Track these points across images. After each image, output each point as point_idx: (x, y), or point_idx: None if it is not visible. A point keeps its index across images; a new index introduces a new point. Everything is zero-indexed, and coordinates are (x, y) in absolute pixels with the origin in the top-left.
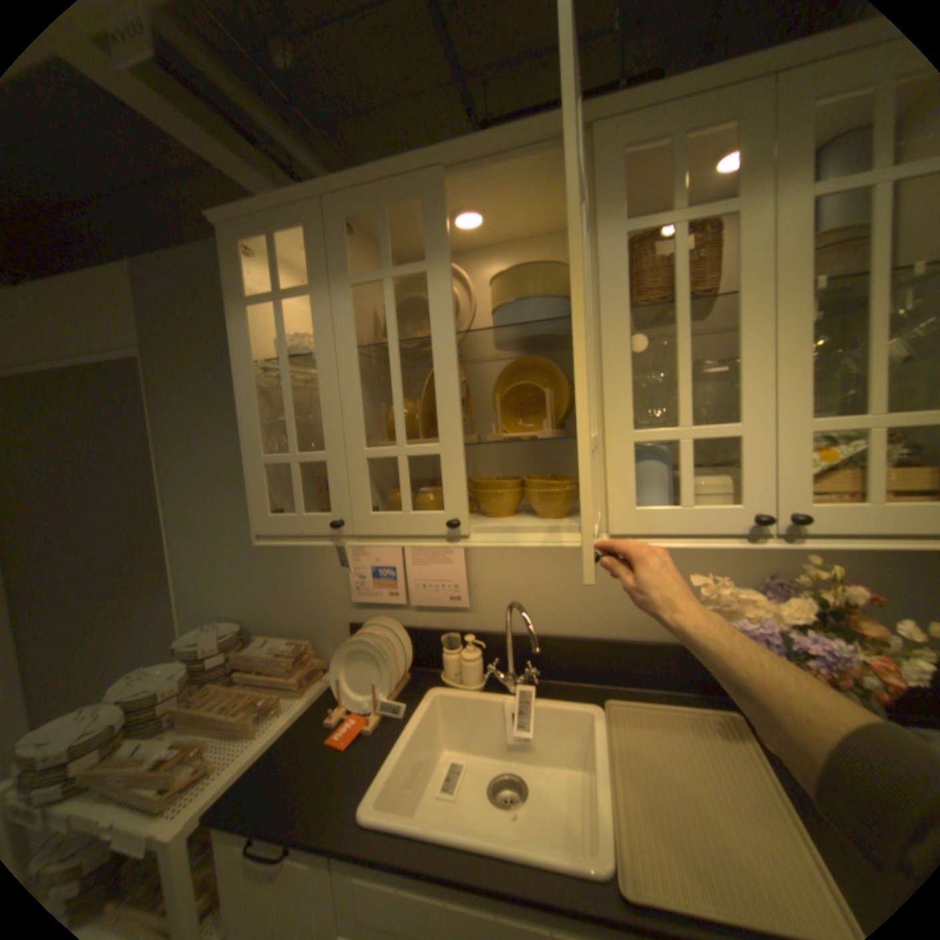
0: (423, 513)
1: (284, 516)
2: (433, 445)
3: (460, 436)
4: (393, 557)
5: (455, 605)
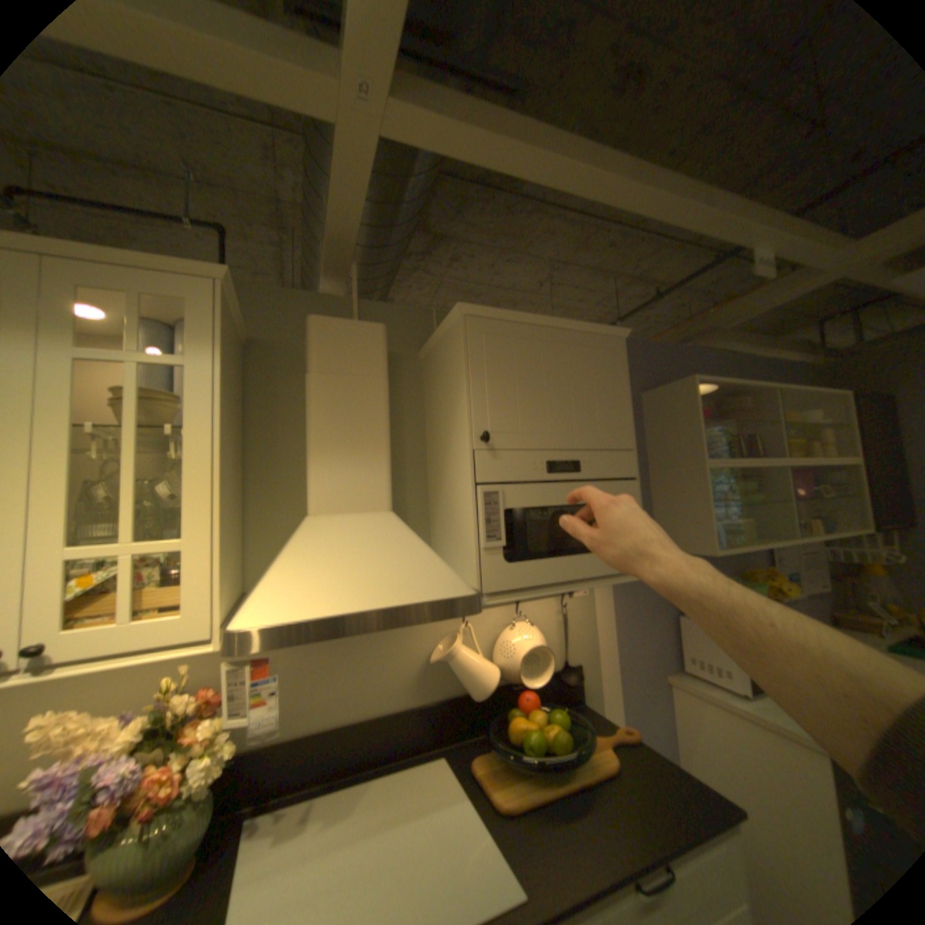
0: None
1: None
2: None
3: None
4: None
5: None
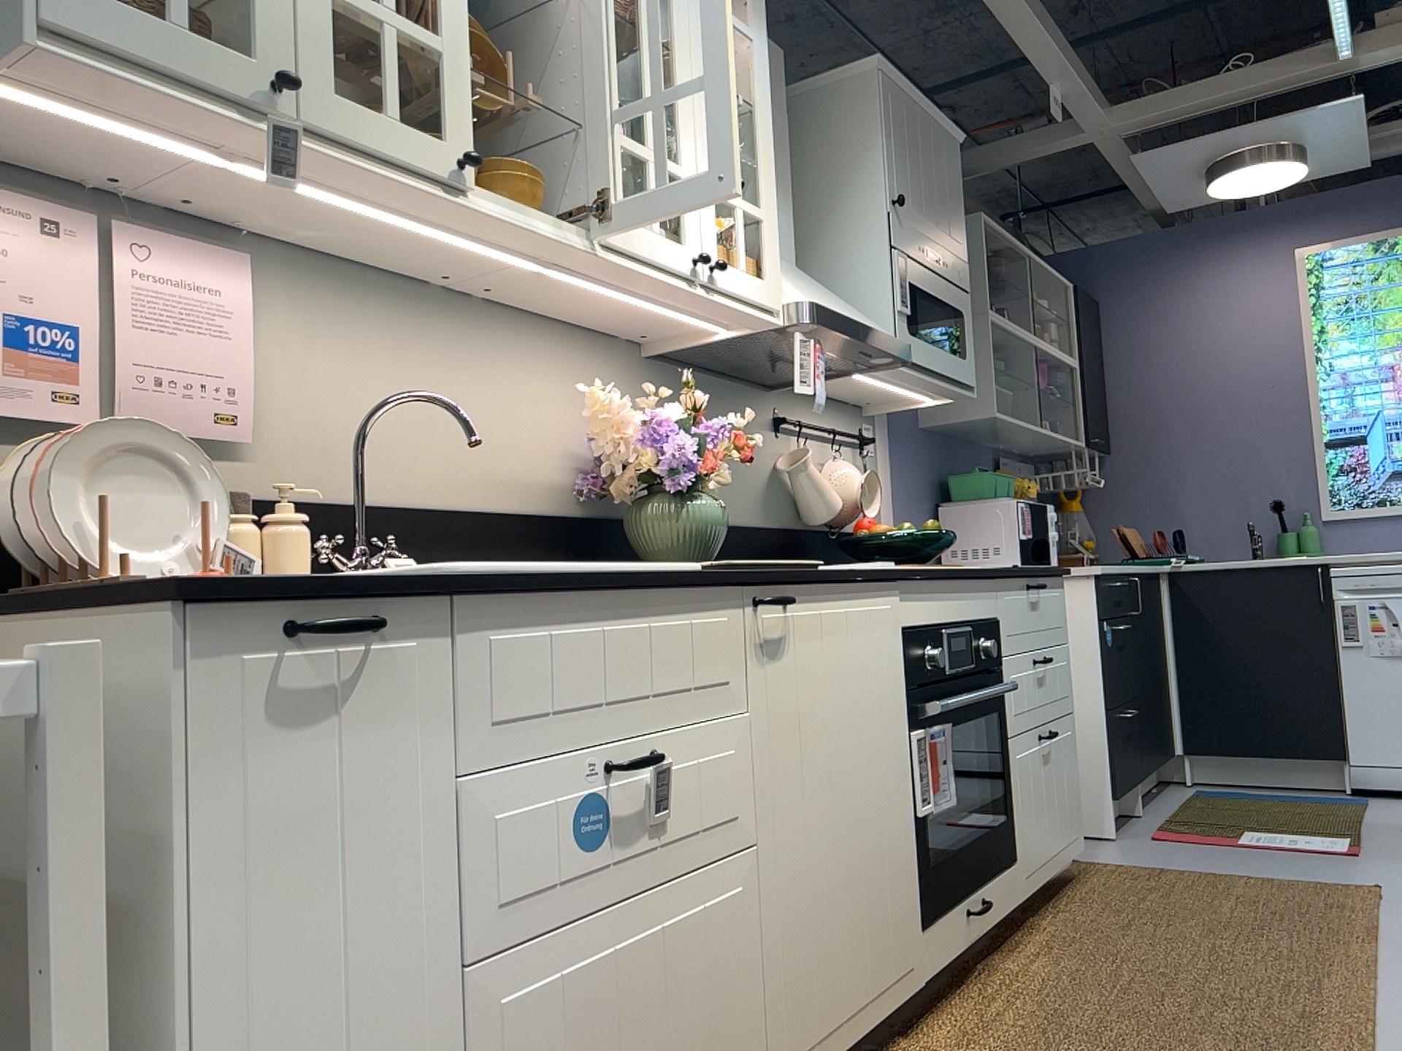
0: (415, 132)
1: (129, 10)
2: (433, 35)
3: (467, 43)
4: (74, 302)
5: (220, 435)
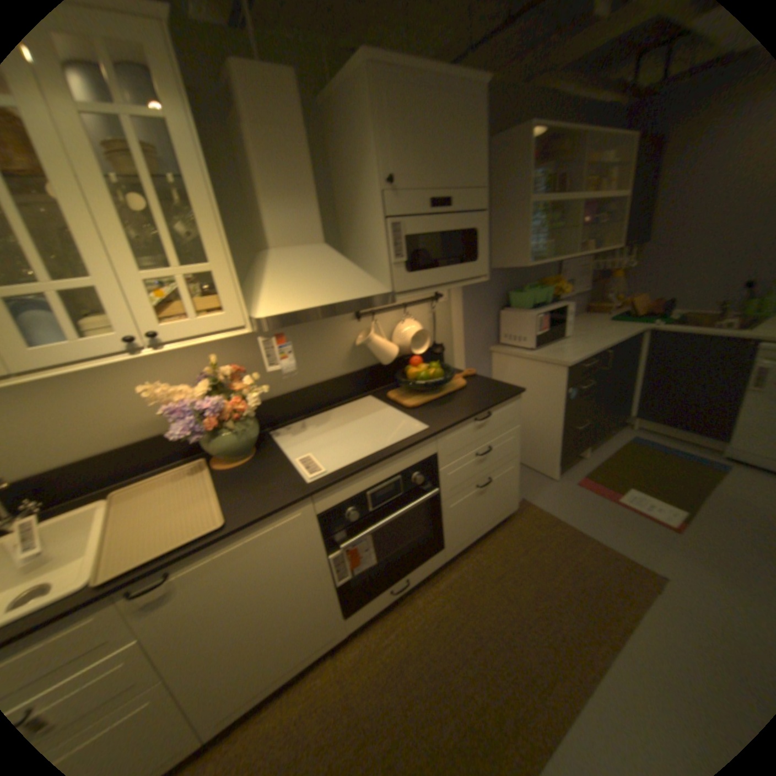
0: None
1: None
2: None
3: None
4: None
5: None
